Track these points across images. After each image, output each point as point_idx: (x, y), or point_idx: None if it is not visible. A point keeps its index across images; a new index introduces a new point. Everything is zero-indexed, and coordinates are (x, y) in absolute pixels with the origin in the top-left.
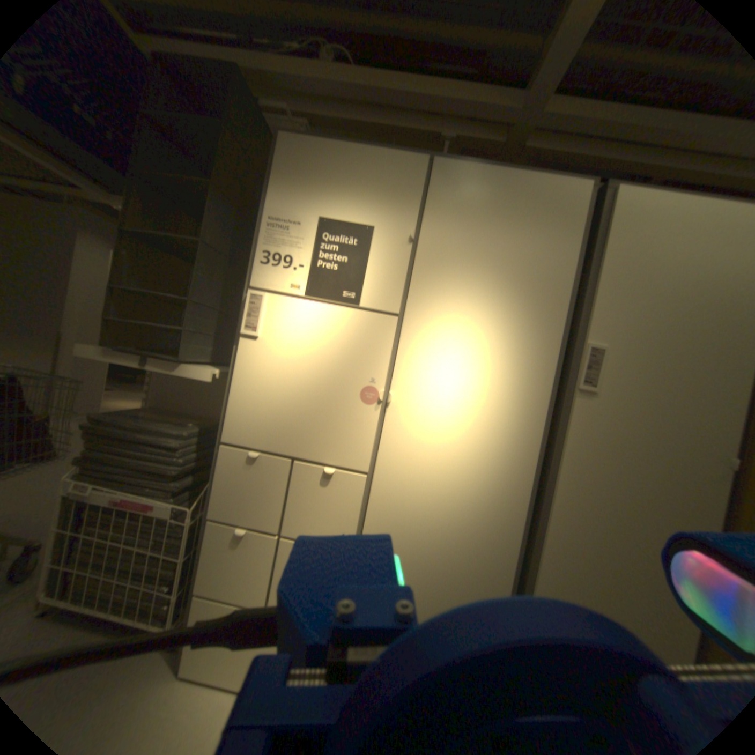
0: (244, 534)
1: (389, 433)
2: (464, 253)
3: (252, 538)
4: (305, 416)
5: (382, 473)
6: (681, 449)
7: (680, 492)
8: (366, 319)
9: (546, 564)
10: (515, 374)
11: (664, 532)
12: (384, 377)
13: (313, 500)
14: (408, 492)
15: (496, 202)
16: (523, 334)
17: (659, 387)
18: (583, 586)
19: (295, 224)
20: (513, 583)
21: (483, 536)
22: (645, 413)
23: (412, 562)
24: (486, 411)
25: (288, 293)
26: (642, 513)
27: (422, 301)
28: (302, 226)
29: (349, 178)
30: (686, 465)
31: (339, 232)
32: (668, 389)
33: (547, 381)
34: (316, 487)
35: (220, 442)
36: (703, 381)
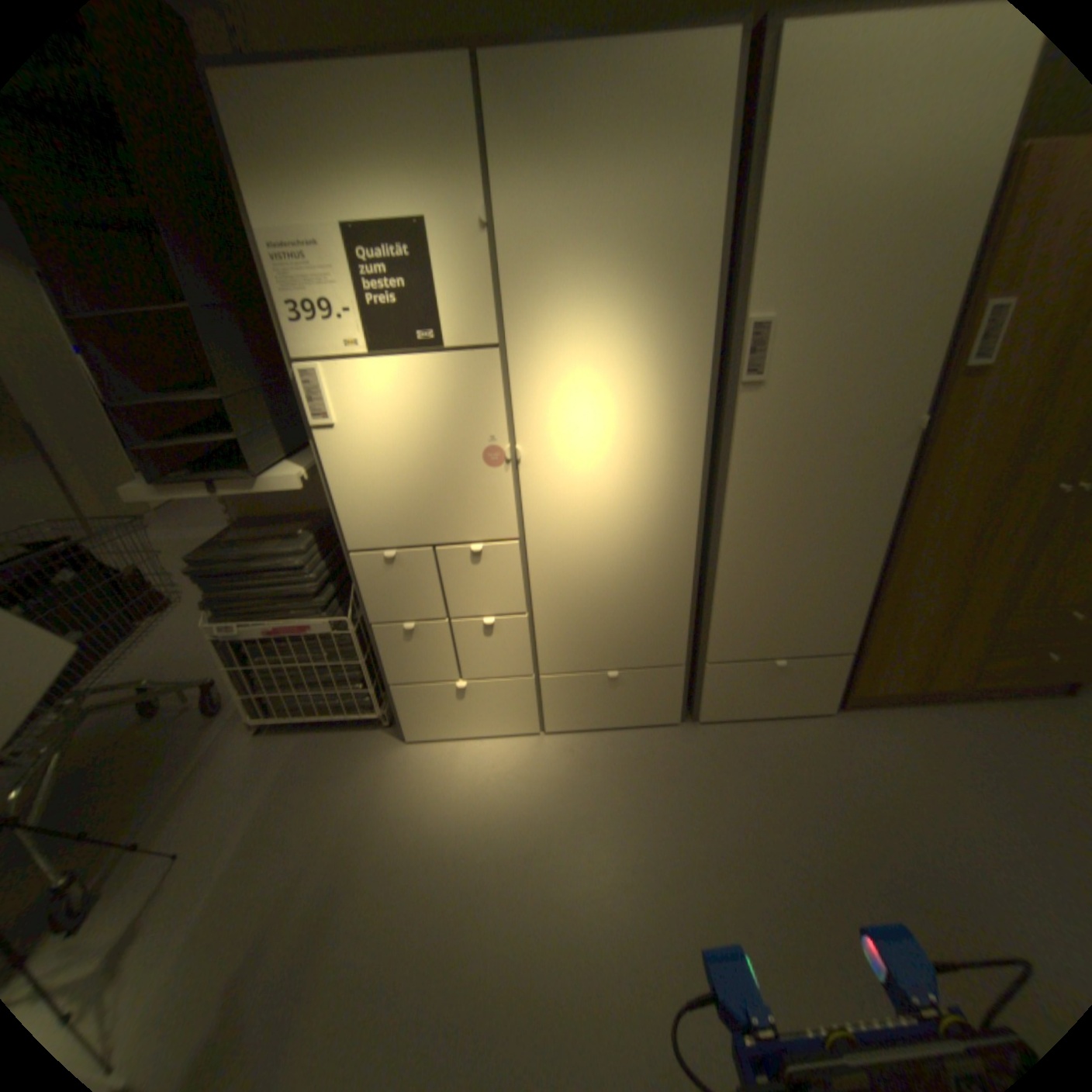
0: (413, 625)
1: (530, 491)
2: (564, 221)
3: (422, 626)
4: (429, 498)
5: (534, 533)
6: (864, 420)
7: (861, 467)
8: (460, 360)
9: (721, 572)
10: (662, 383)
11: (842, 512)
12: (505, 429)
13: (470, 577)
14: (568, 544)
15: (594, 113)
16: (665, 325)
17: (840, 351)
18: (760, 581)
19: (309, 241)
20: (691, 596)
21: (654, 564)
22: (823, 389)
23: (588, 604)
24: (635, 436)
25: (345, 350)
26: (819, 500)
27: (524, 315)
28: (319, 241)
29: (356, 132)
30: (869, 436)
31: (377, 236)
32: (852, 350)
33: (703, 380)
34: (468, 564)
35: (346, 548)
36: (897, 328)
